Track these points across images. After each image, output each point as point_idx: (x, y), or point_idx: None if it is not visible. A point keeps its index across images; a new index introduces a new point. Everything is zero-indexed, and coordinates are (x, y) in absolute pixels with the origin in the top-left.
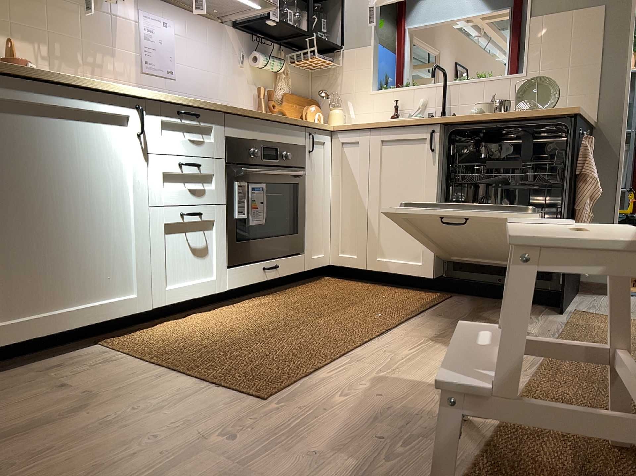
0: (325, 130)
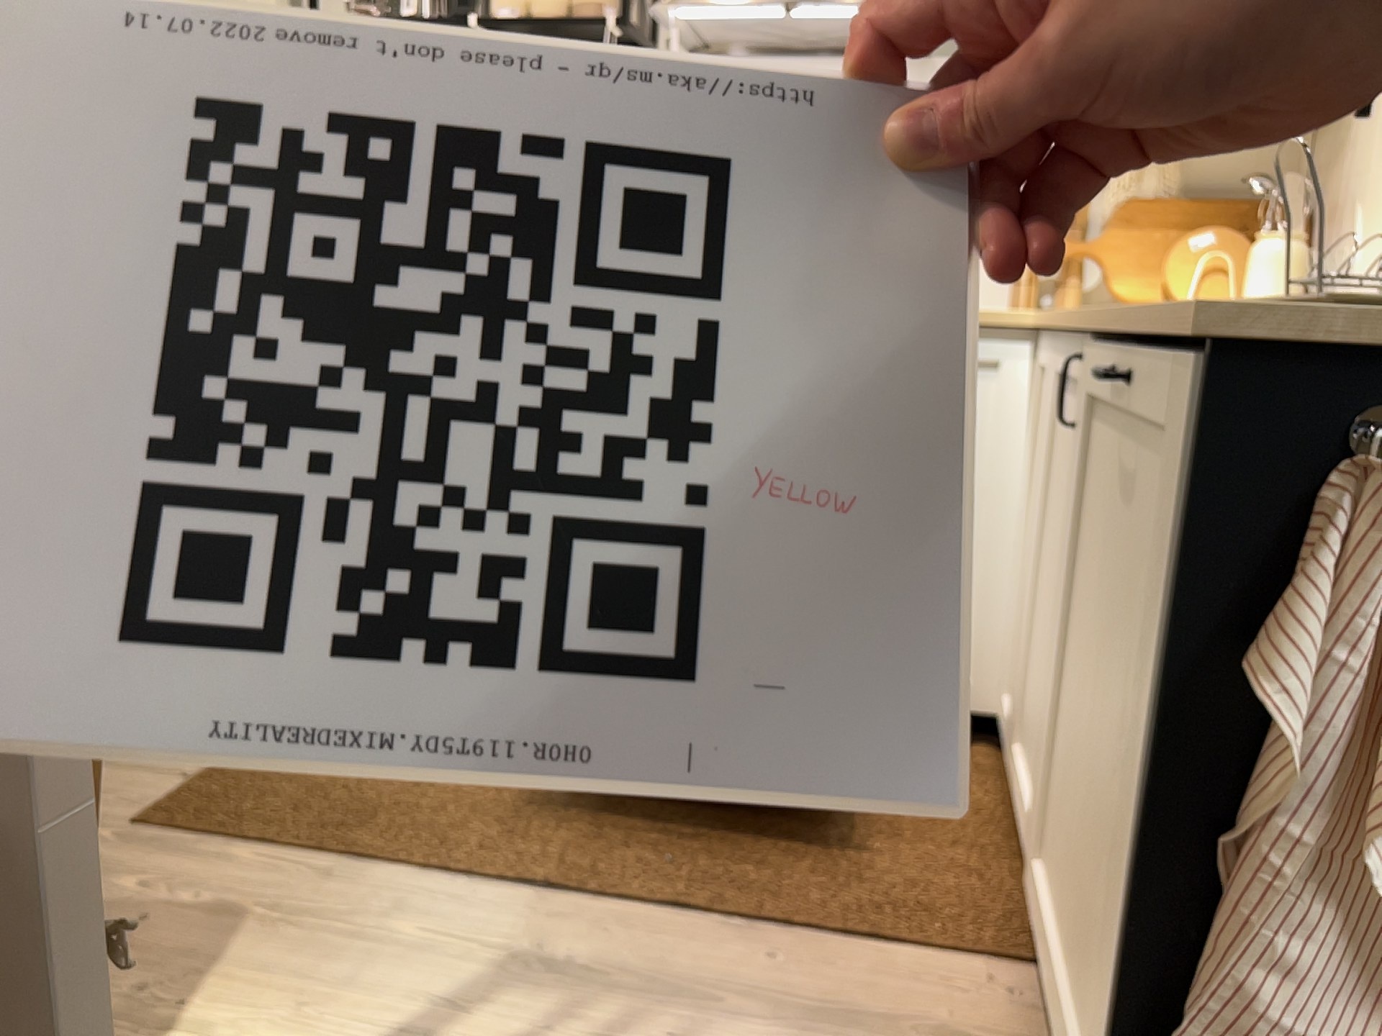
0: (992, 332)
